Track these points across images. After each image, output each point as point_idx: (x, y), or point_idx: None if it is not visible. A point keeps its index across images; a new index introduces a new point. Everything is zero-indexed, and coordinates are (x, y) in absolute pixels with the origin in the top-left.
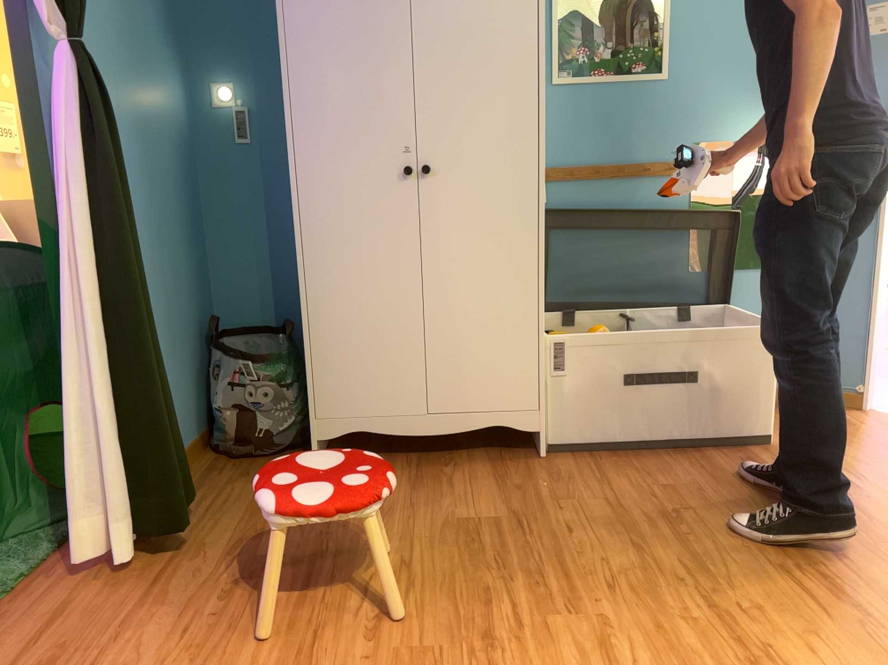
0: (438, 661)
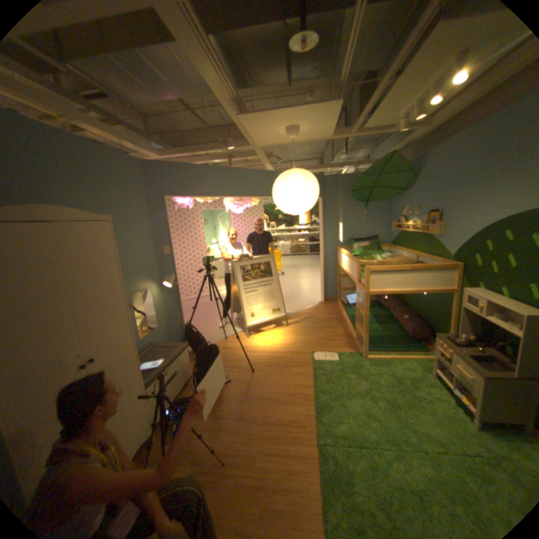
0: (265, 502)
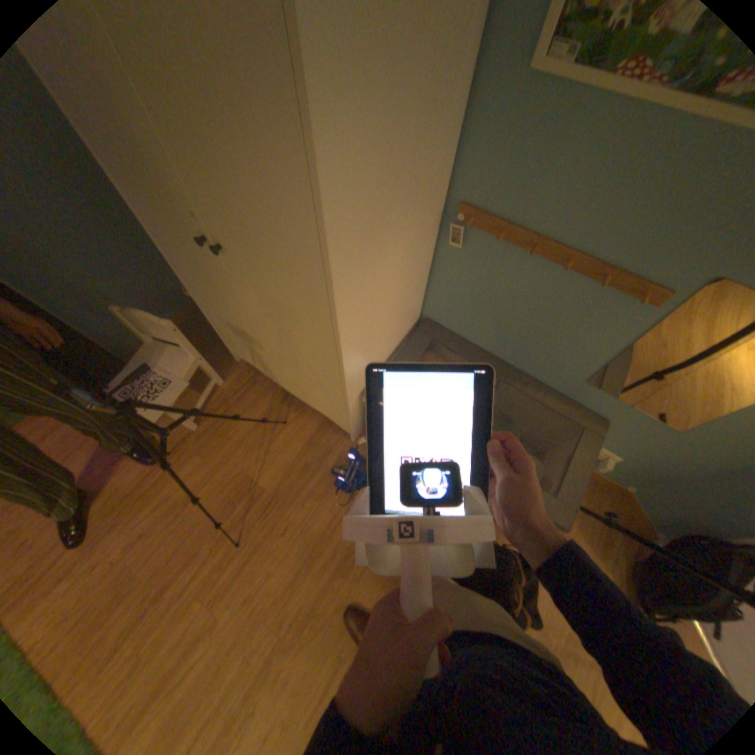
0: (137, 597)
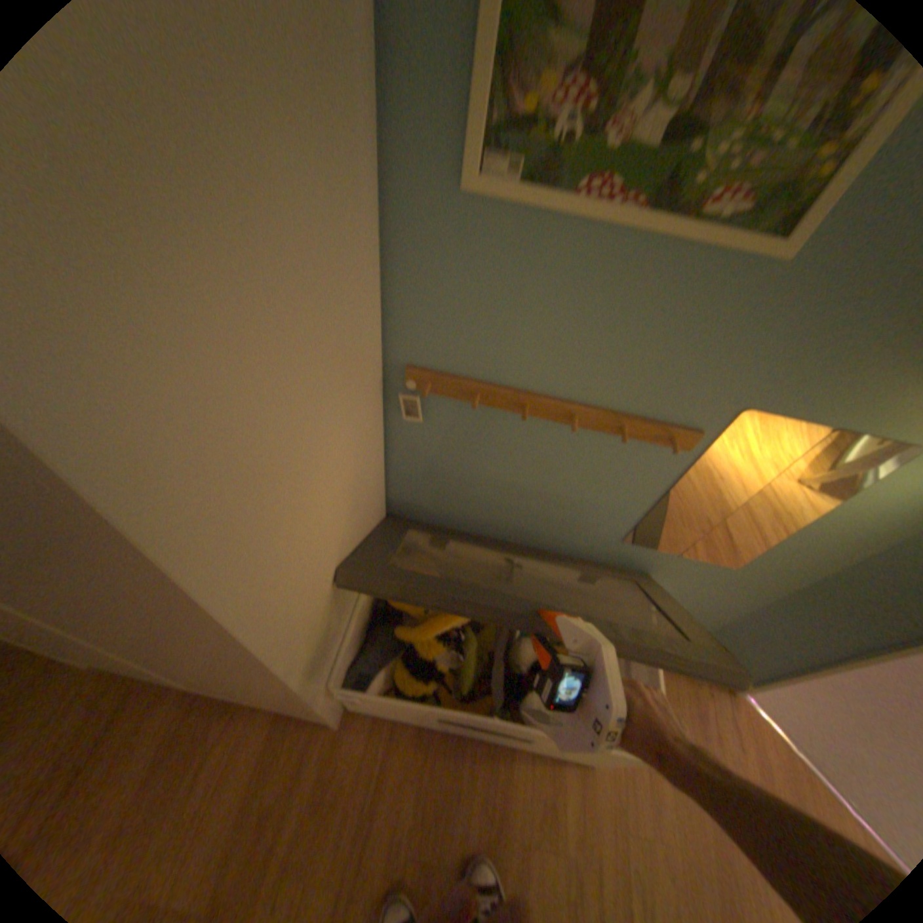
0: None
